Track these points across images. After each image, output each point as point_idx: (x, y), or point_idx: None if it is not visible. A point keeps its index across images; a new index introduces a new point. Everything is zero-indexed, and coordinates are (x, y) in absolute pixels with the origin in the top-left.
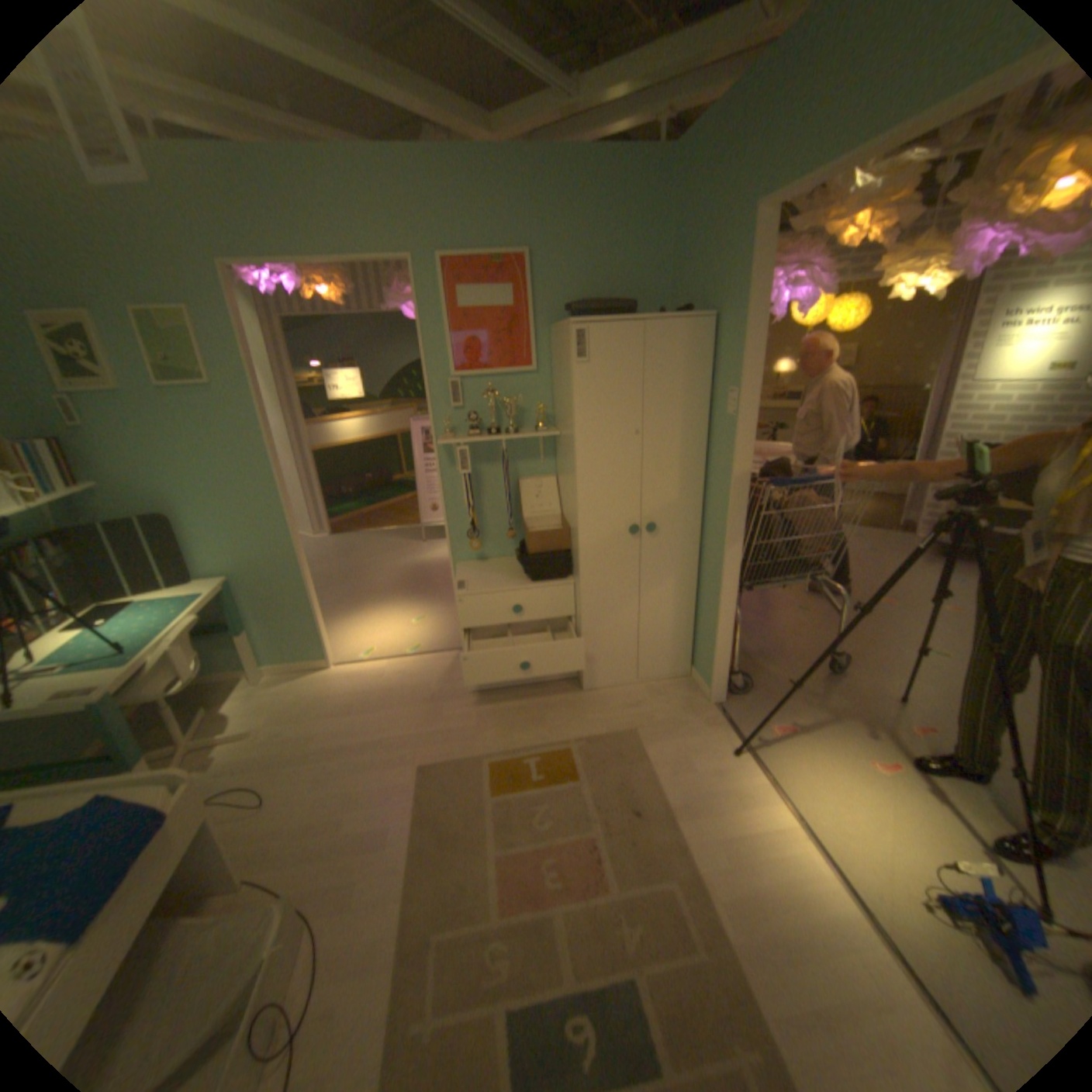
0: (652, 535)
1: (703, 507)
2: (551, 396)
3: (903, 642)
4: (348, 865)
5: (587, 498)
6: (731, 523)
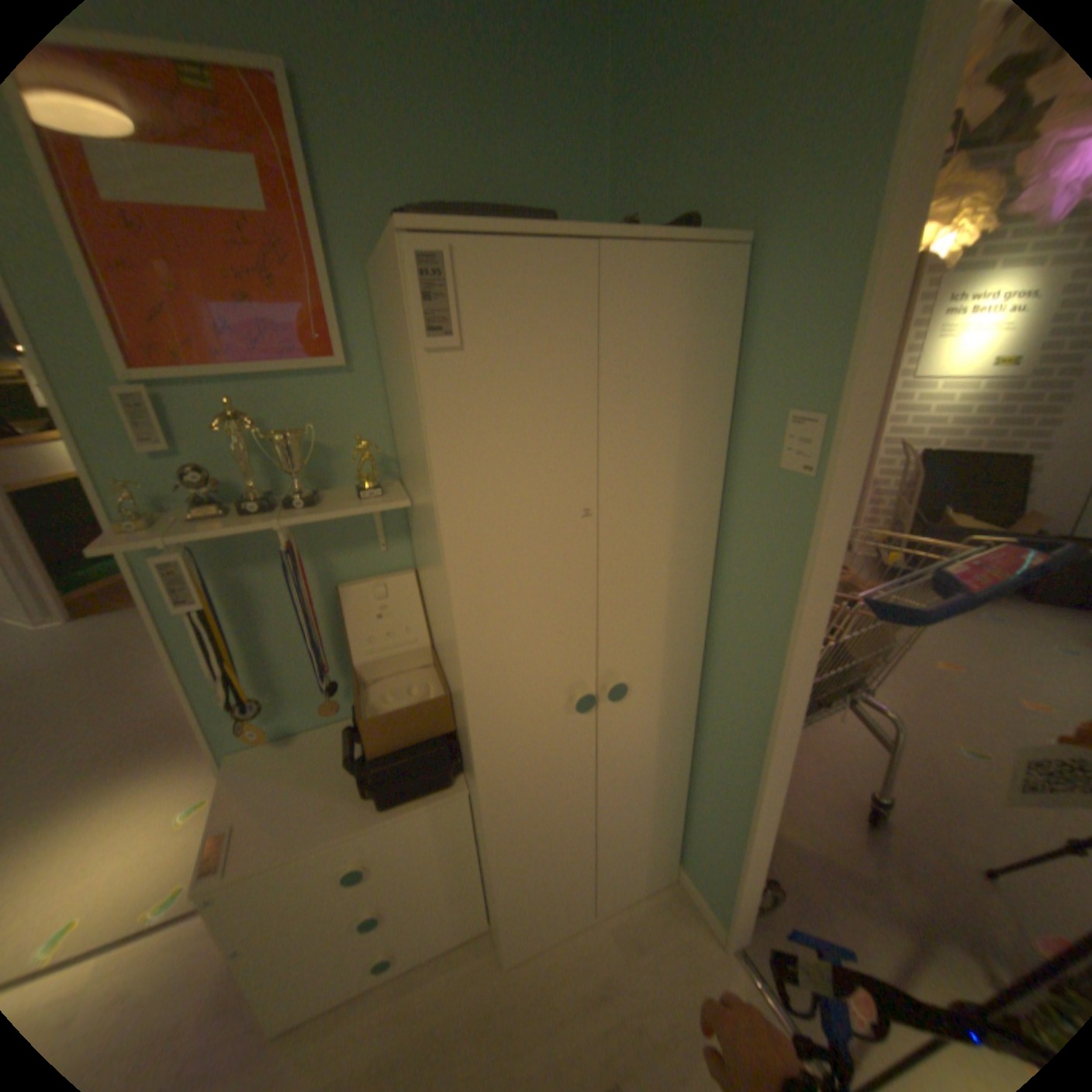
0: (621, 699)
1: (709, 630)
2: (388, 417)
3: (925, 738)
4: None
5: (486, 662)
6: (792, 689)
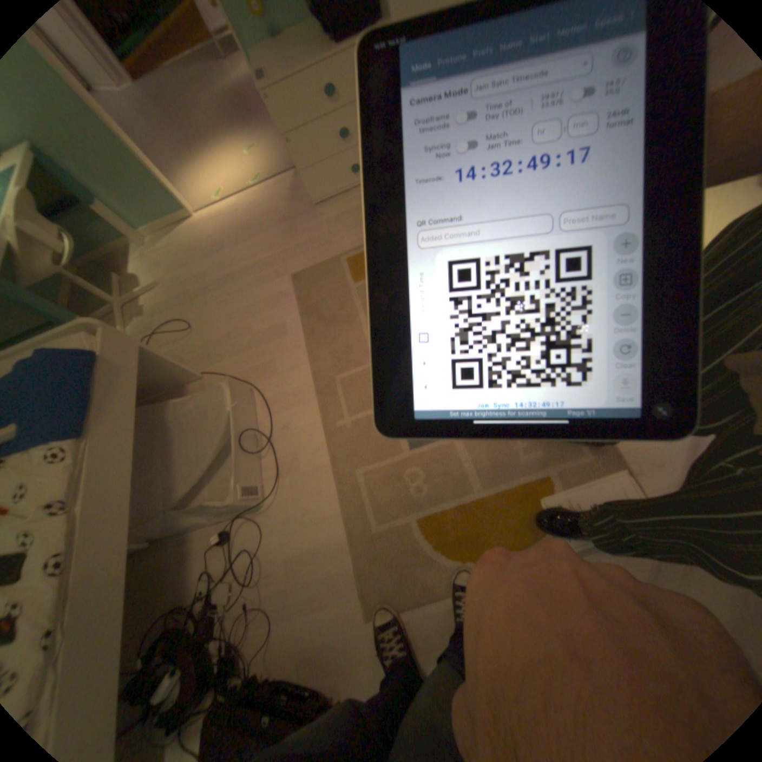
0: None
1: None
2: None
3: None
4: (265, 348)
5: None
6: None
